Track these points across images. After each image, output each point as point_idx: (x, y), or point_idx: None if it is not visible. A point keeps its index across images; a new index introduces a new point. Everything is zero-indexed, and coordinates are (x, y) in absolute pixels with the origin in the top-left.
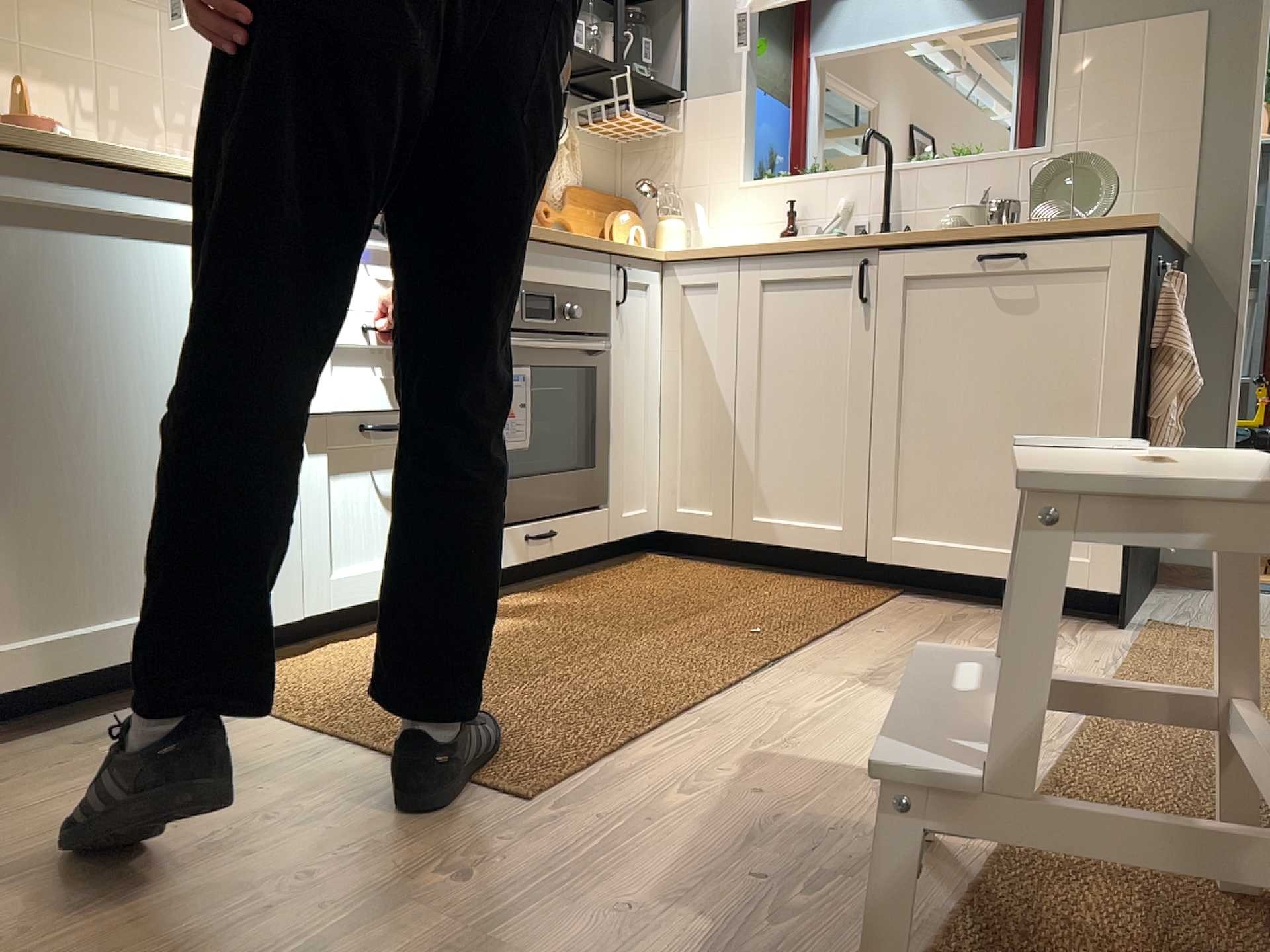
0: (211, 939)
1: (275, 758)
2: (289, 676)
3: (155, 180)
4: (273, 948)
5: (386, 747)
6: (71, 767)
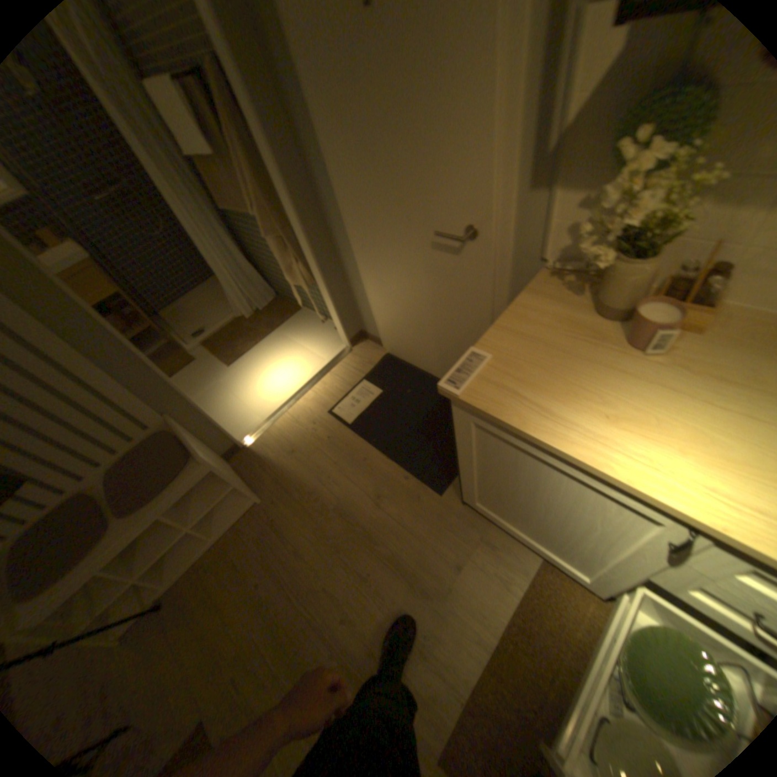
0: (365, 643)
1: (471, 628)
2: (563, 605)
3: (582, 461)
4: (358, 665)
5: (484, 681)
6: (466, 547)
